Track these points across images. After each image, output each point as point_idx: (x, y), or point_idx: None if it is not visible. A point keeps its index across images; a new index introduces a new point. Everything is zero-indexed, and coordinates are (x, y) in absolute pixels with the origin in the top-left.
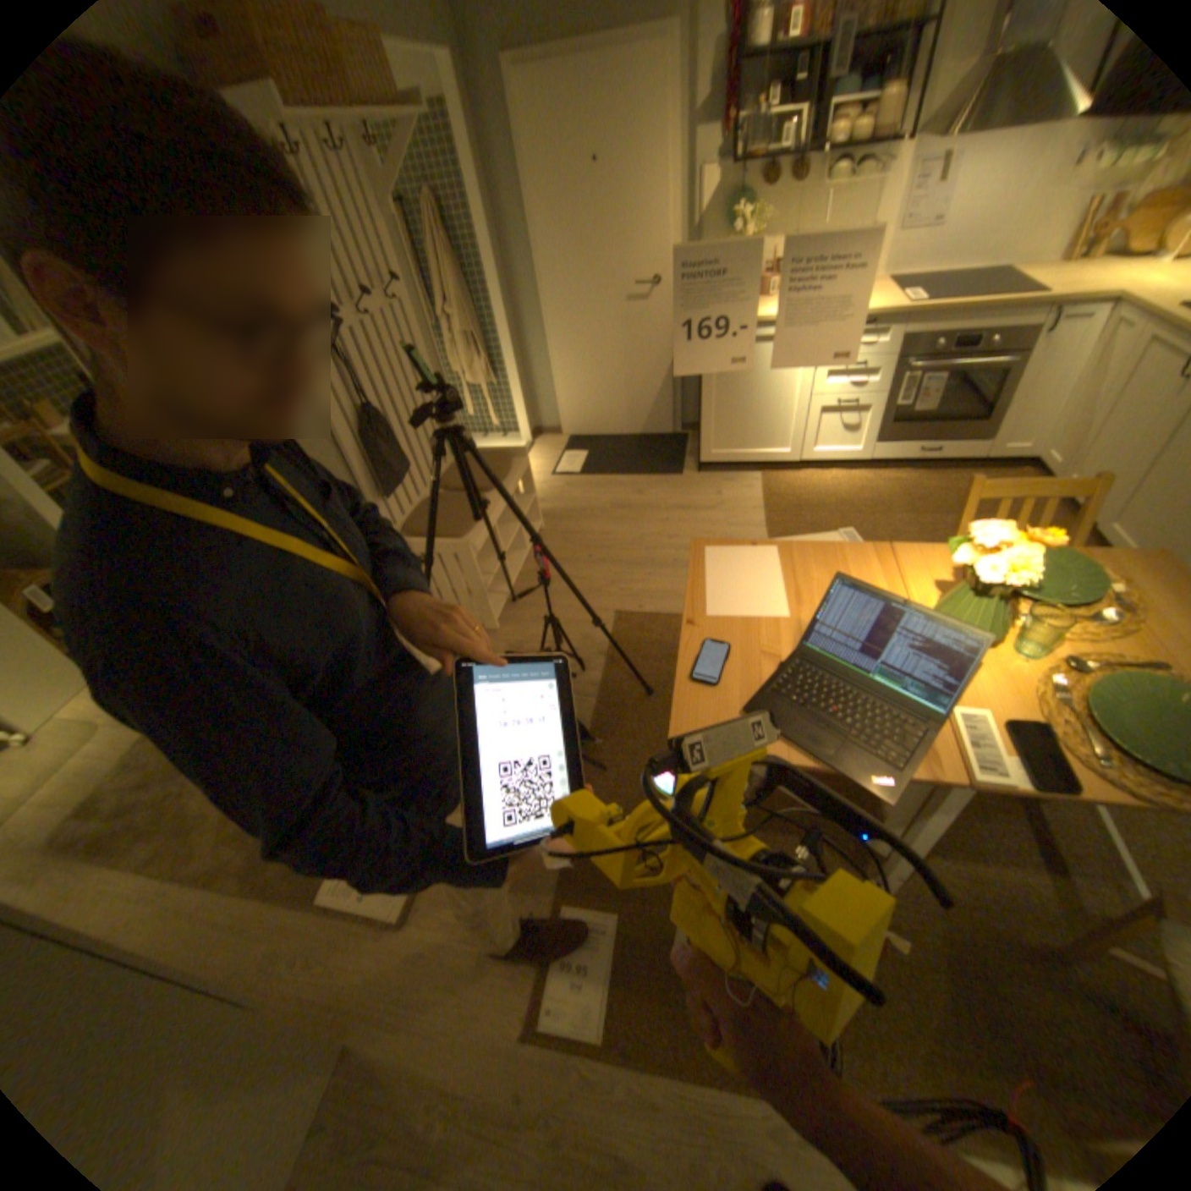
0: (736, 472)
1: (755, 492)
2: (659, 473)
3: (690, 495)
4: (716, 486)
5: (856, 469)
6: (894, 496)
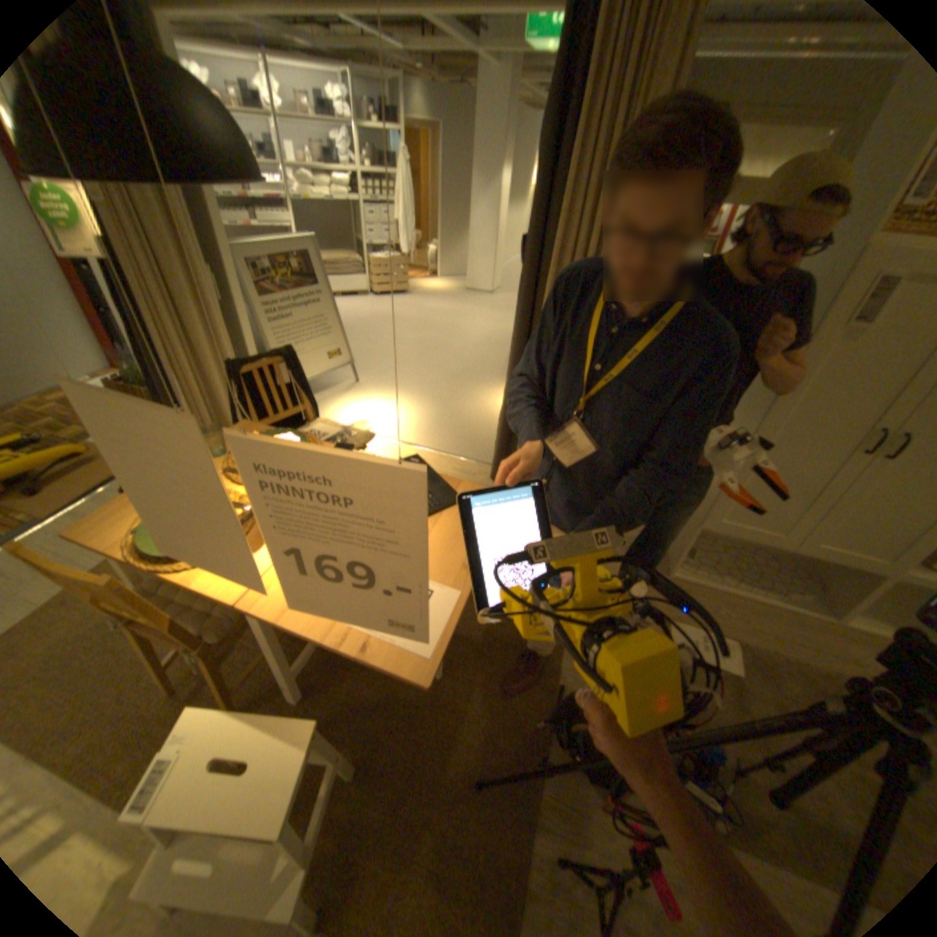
0: None
1: None
2: None
3: None
4: None
5: None
6: None
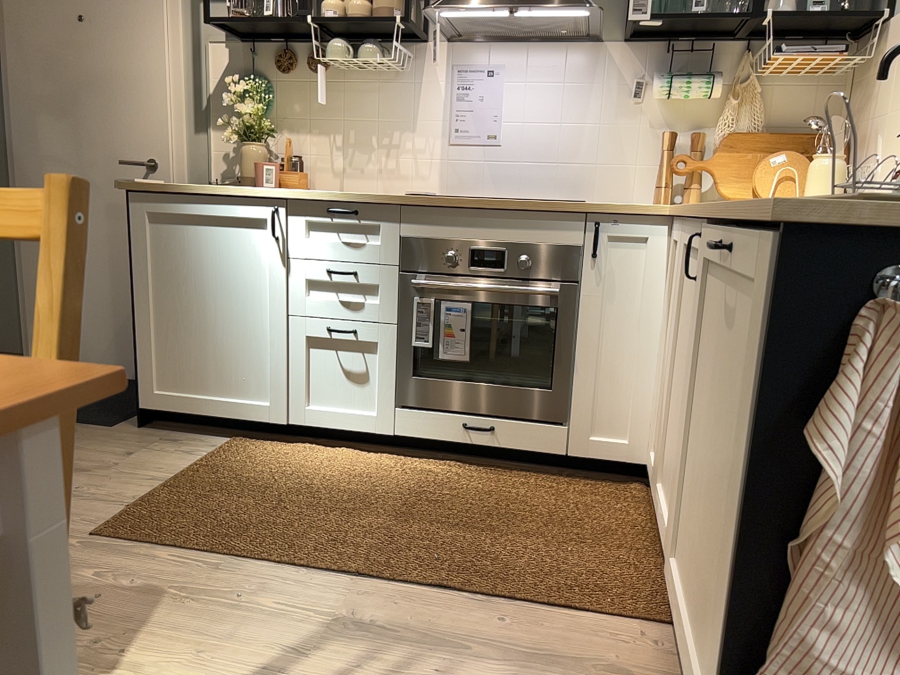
0: (196, 433)
1: (182, 459)
2: (81, 419)
3: (82, 450)
4: (139, 445)
5: (381, 453)
6: (395, 493)
